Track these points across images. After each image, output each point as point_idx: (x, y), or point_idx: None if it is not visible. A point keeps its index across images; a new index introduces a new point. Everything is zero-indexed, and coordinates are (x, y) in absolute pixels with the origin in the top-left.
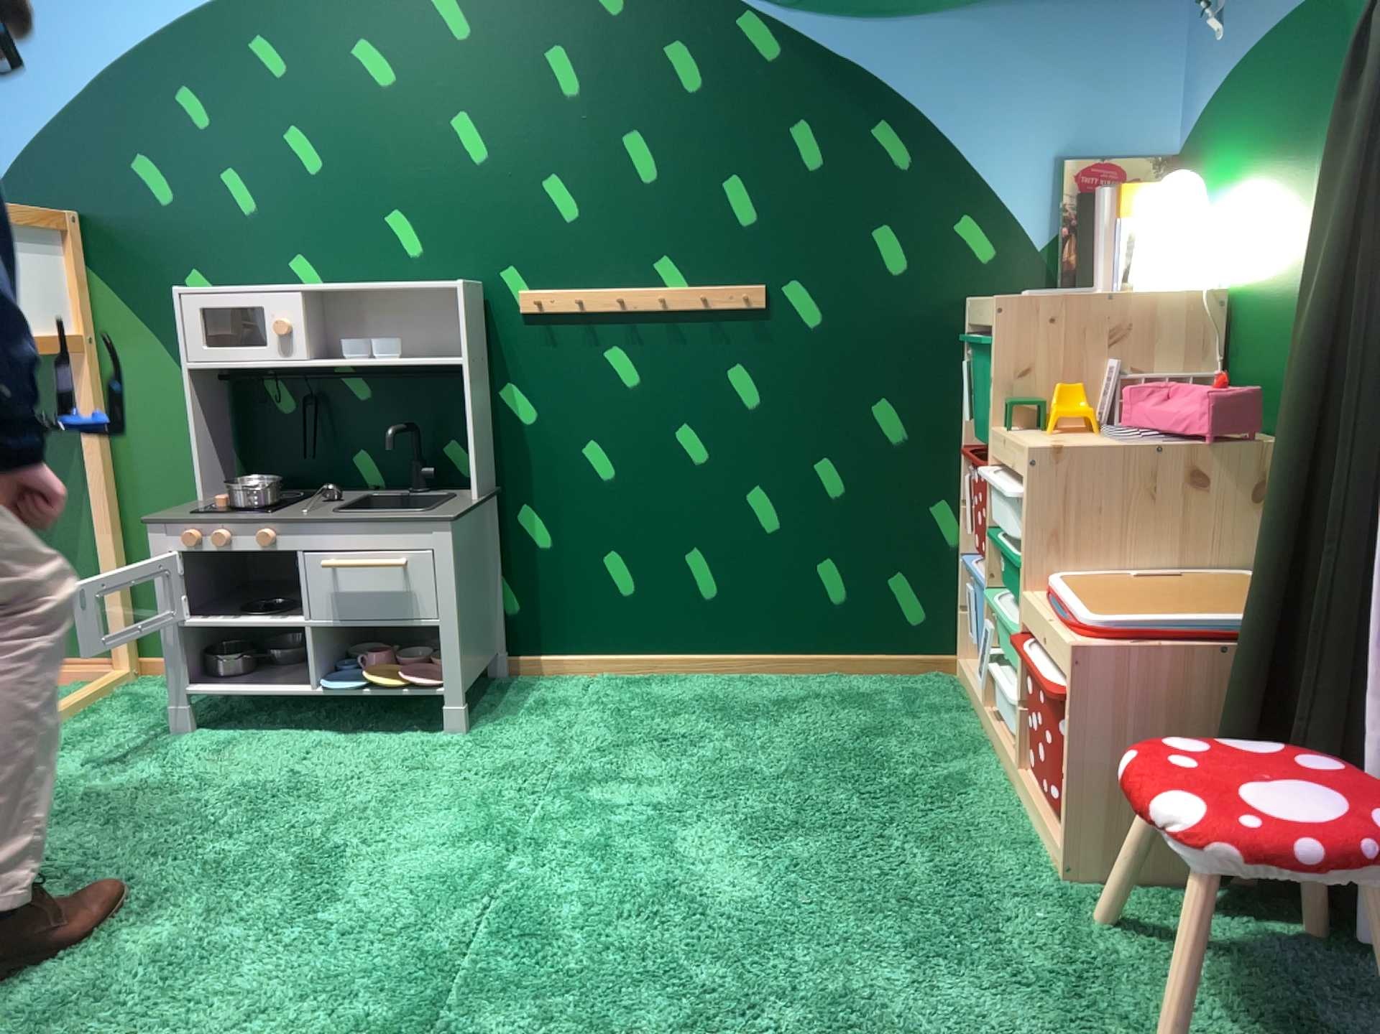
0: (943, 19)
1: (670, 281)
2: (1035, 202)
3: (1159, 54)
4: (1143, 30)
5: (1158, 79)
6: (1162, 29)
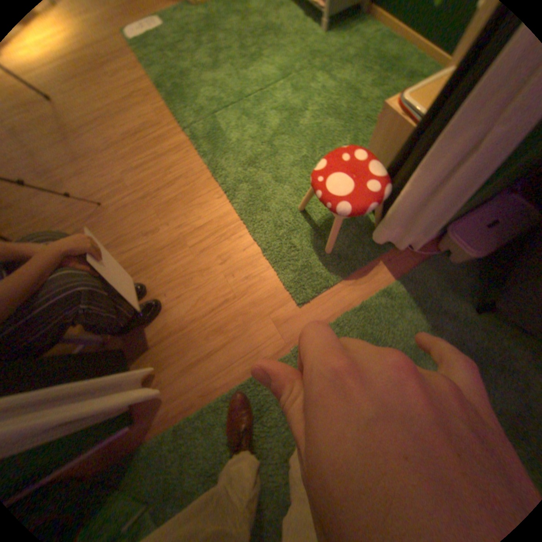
0: None
1: None
2: None
3: None
4: None
5: None
6: None
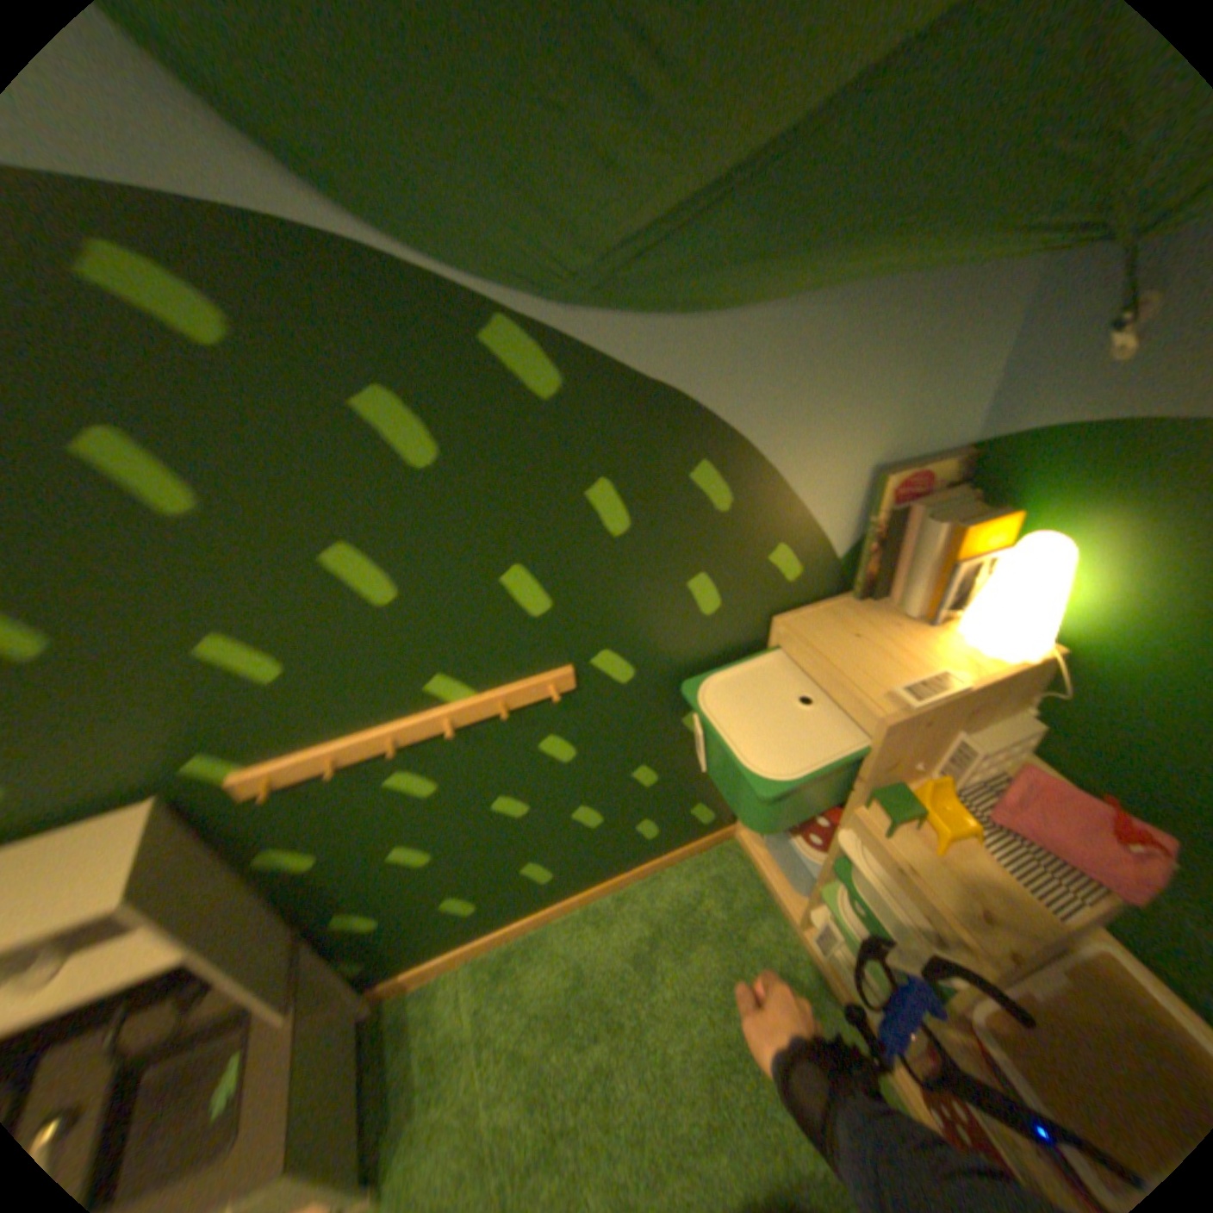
0: (798, 304)
1: (457, 699)
2: (851, 516)
3: (1004, 332)
4: (1000, 302)
5: (992, 363)
6: (1016, 300)
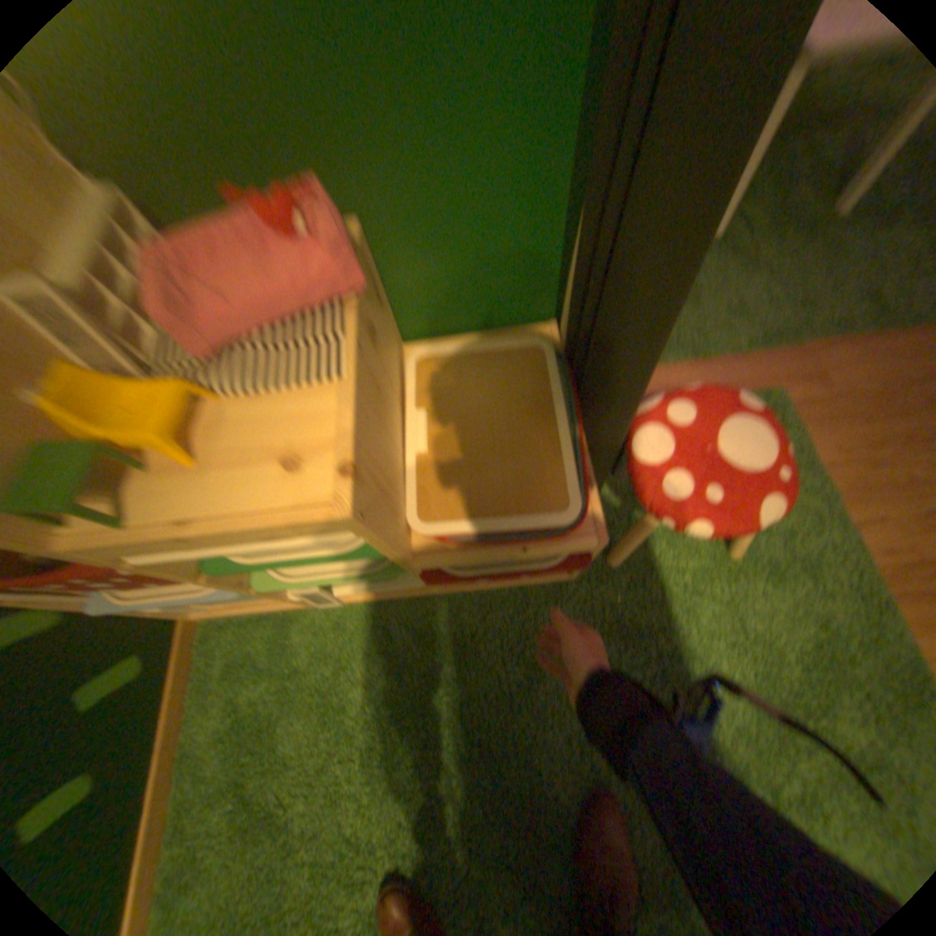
0: None
1: None
2: None
3: None
4: None
5: None
6: None
